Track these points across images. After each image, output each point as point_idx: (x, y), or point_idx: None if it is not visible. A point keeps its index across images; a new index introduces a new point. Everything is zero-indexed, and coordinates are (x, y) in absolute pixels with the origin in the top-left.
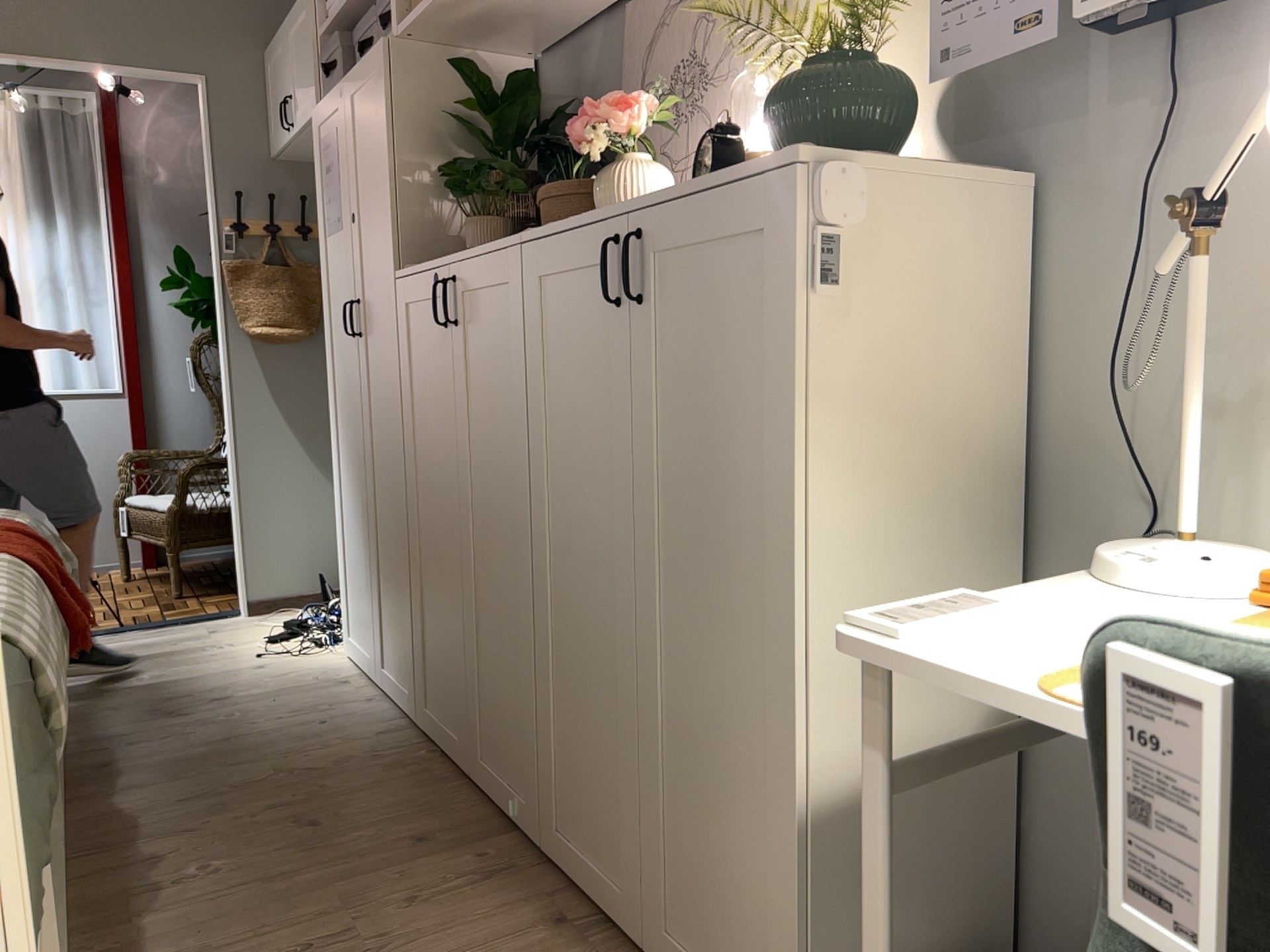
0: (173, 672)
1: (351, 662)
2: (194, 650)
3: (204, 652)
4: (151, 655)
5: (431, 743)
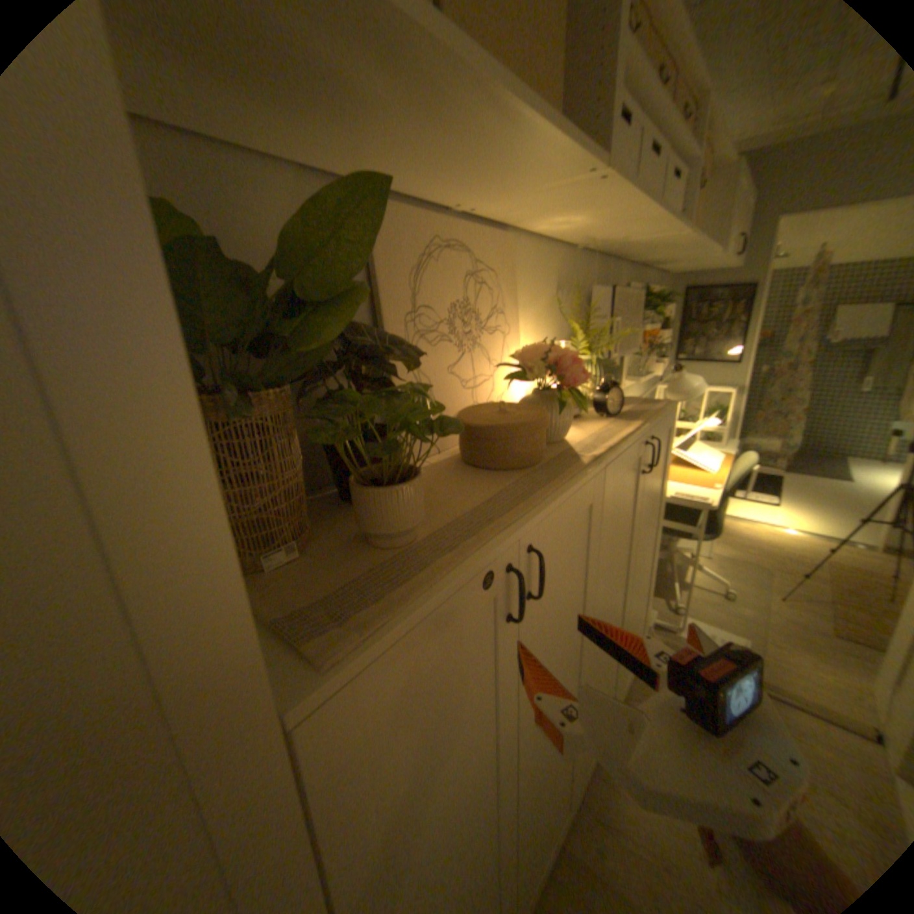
0: None
1: None
2: None
3: None
4: None
5: None
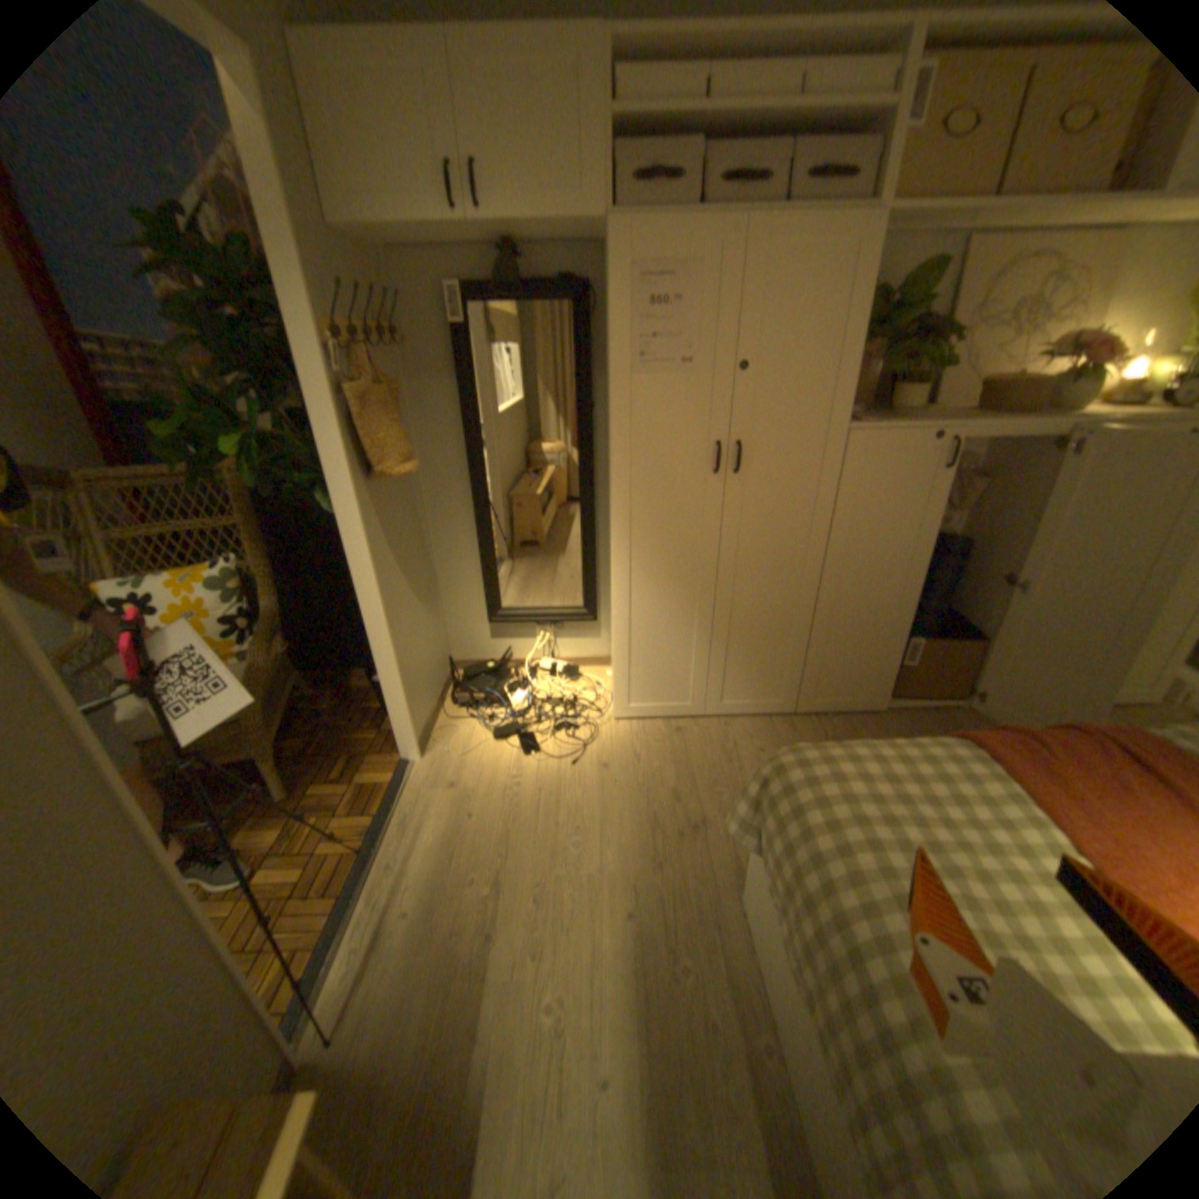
0: (573, 820)
1: (636, 720)
2: (510, 802)
3: (522, 796)
4: (496, 834)
5: (816, 714)
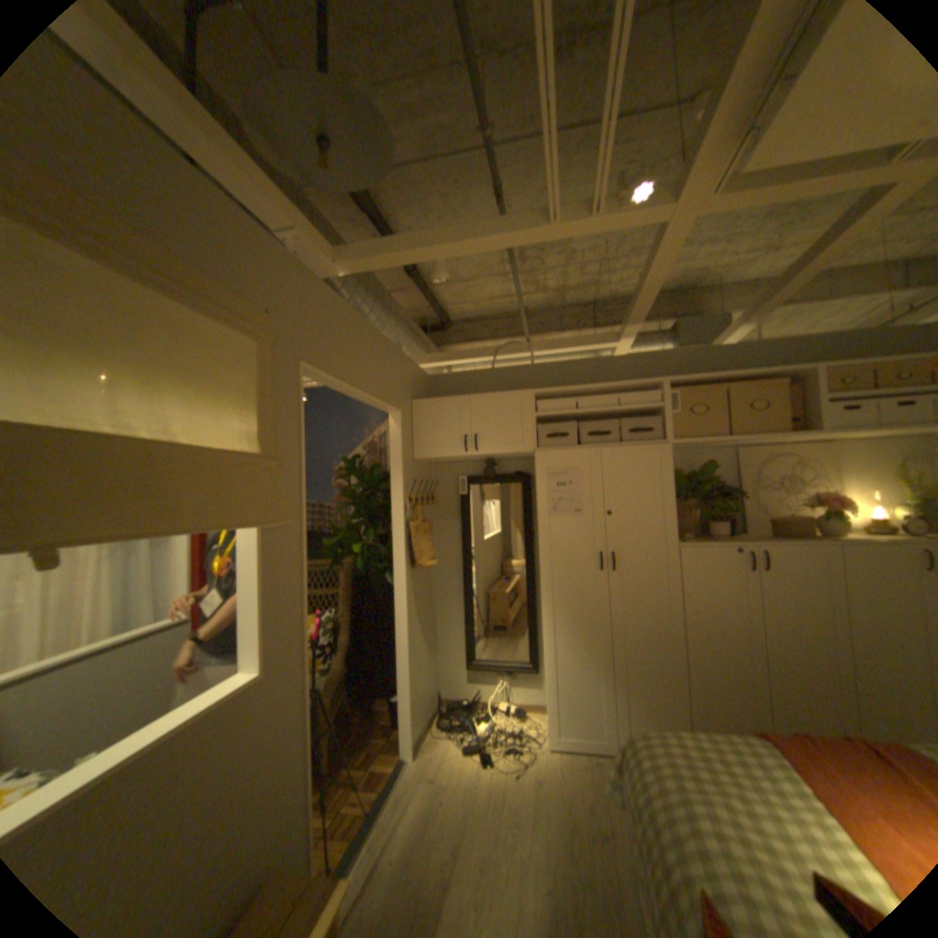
0: (512, 820)
1: (565, 756)
2: (468, 801)
3: (477, 798)
4: (456, 822)
5: None
